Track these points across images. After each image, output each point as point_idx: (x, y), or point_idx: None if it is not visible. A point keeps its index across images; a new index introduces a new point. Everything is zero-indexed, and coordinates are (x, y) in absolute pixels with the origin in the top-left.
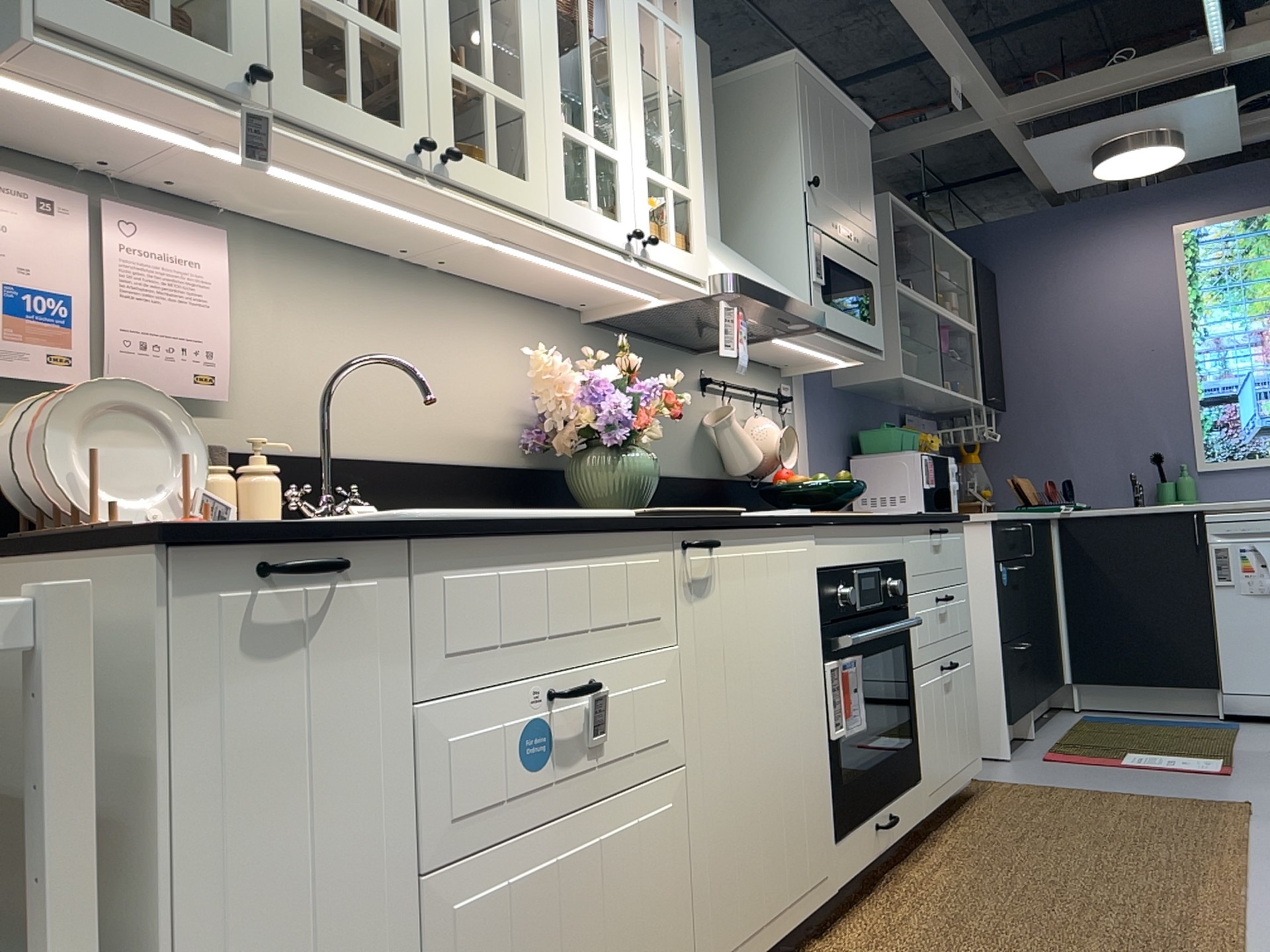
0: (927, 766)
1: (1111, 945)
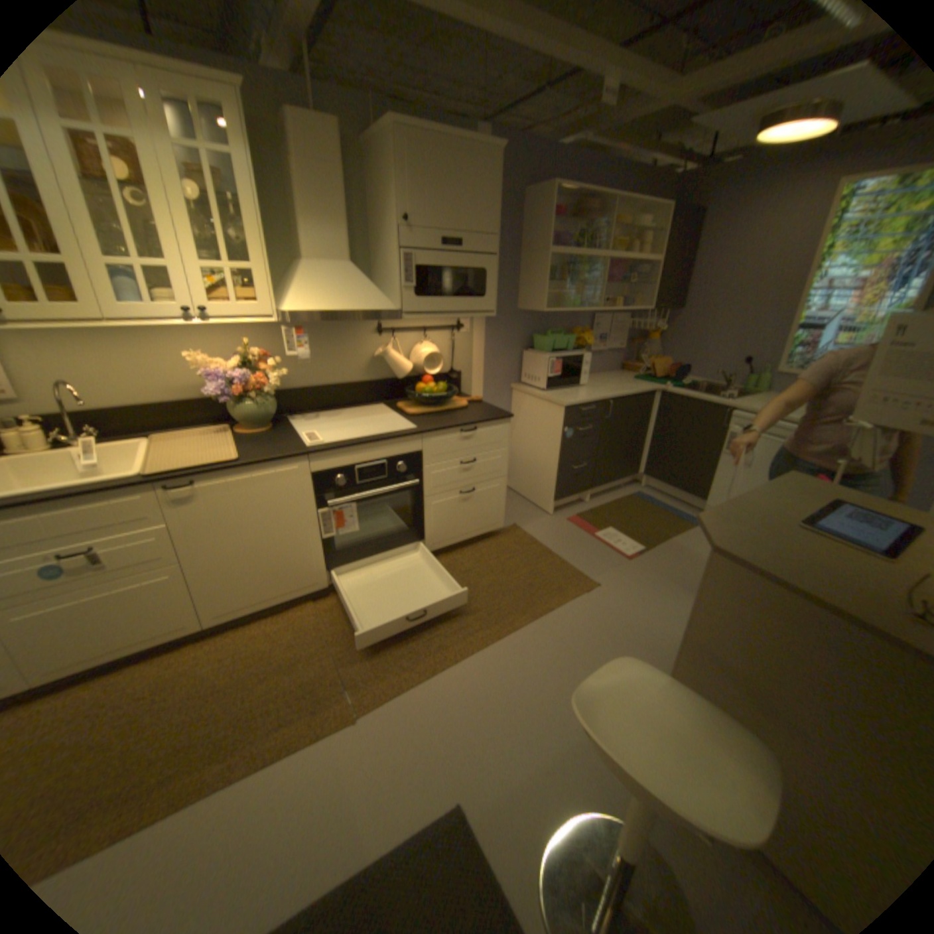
0: (431, 535)
1: (395, 649)
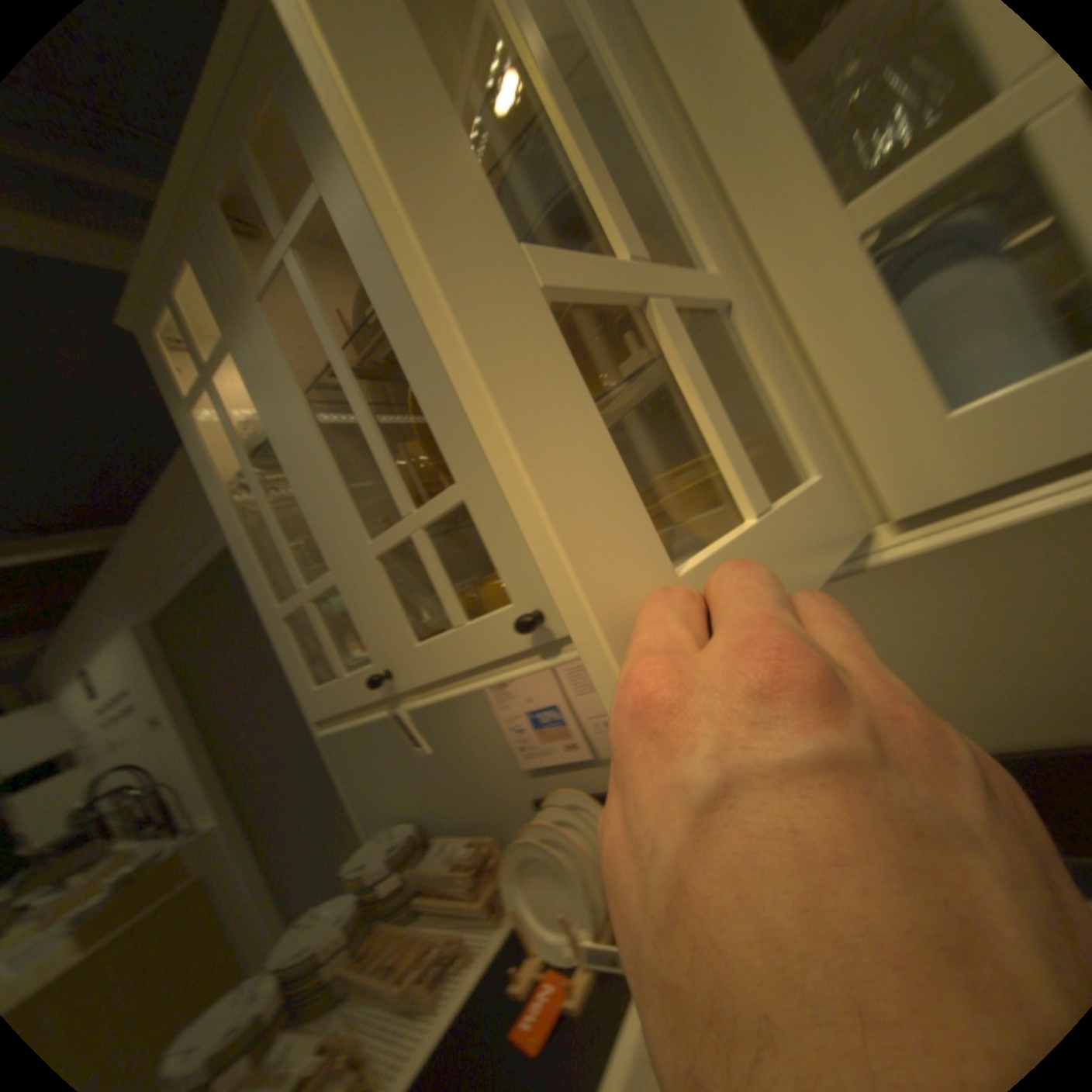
0: None
1: None
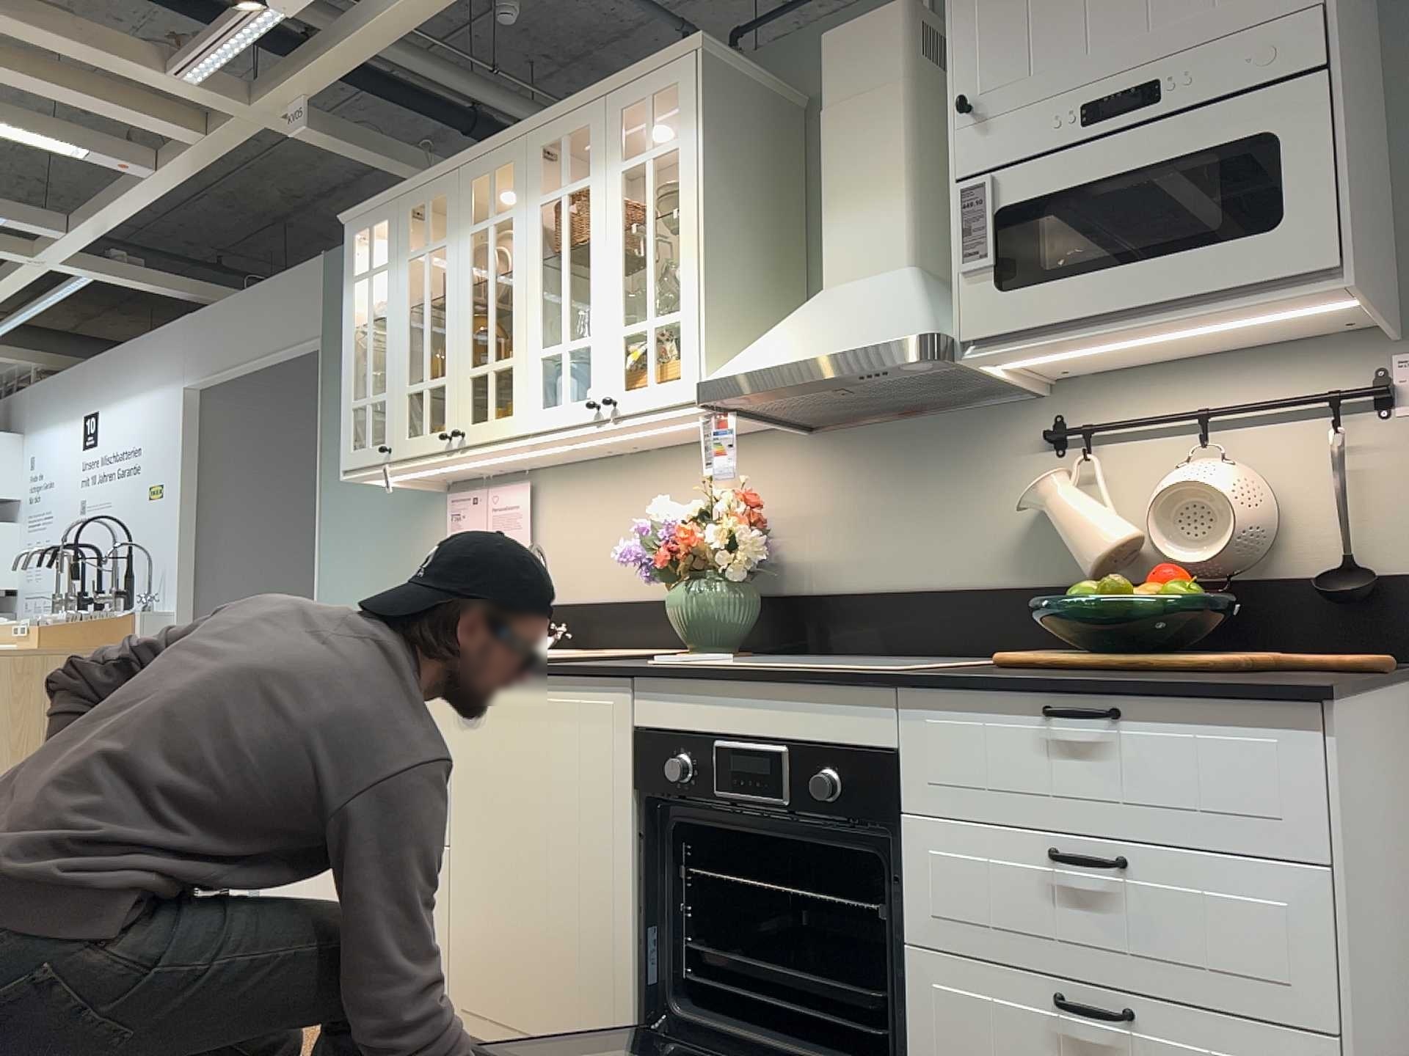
0: None
1: None
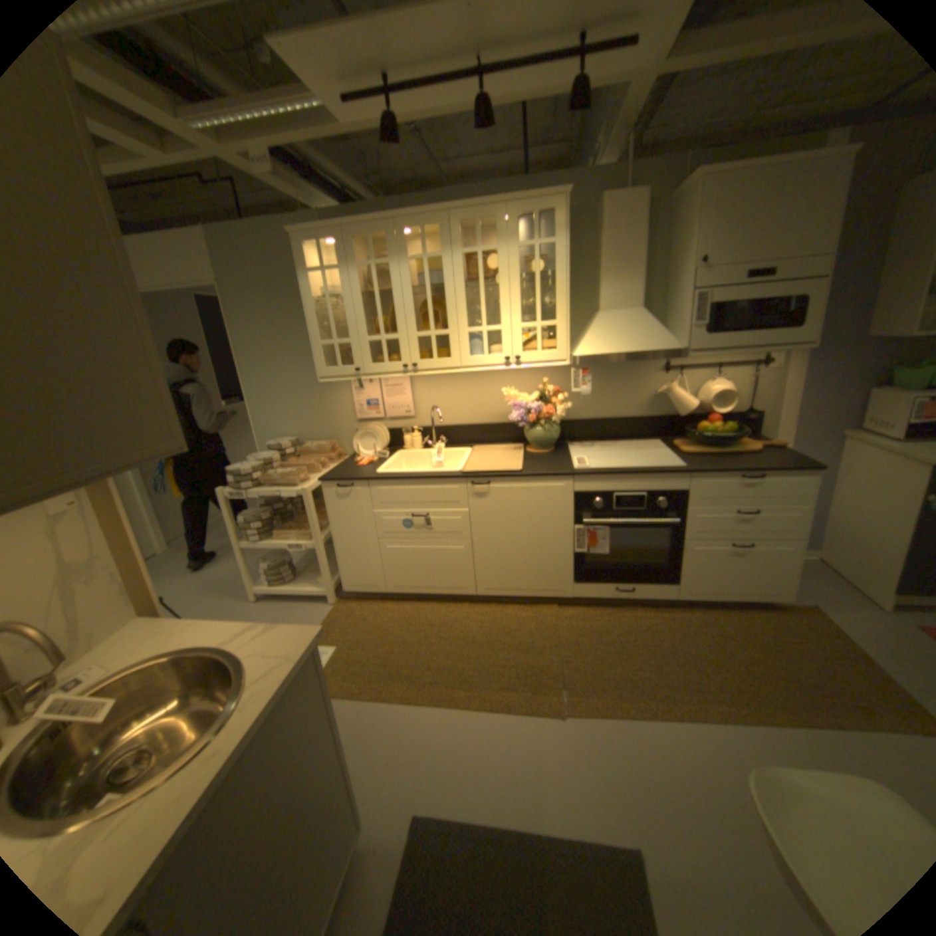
0: (688, 583)
1: (620, 678)
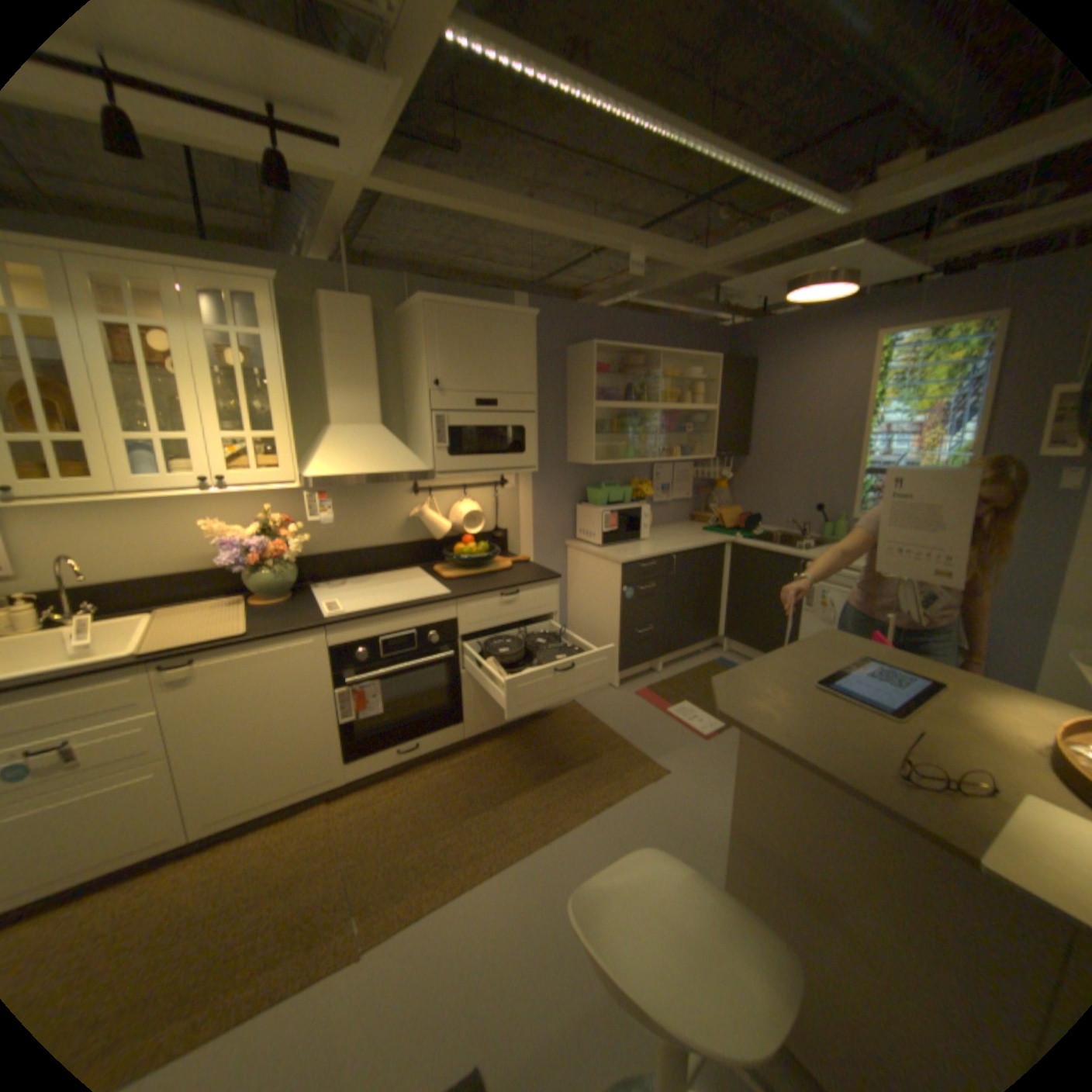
0: (470, 716)
1: (418, 860)
